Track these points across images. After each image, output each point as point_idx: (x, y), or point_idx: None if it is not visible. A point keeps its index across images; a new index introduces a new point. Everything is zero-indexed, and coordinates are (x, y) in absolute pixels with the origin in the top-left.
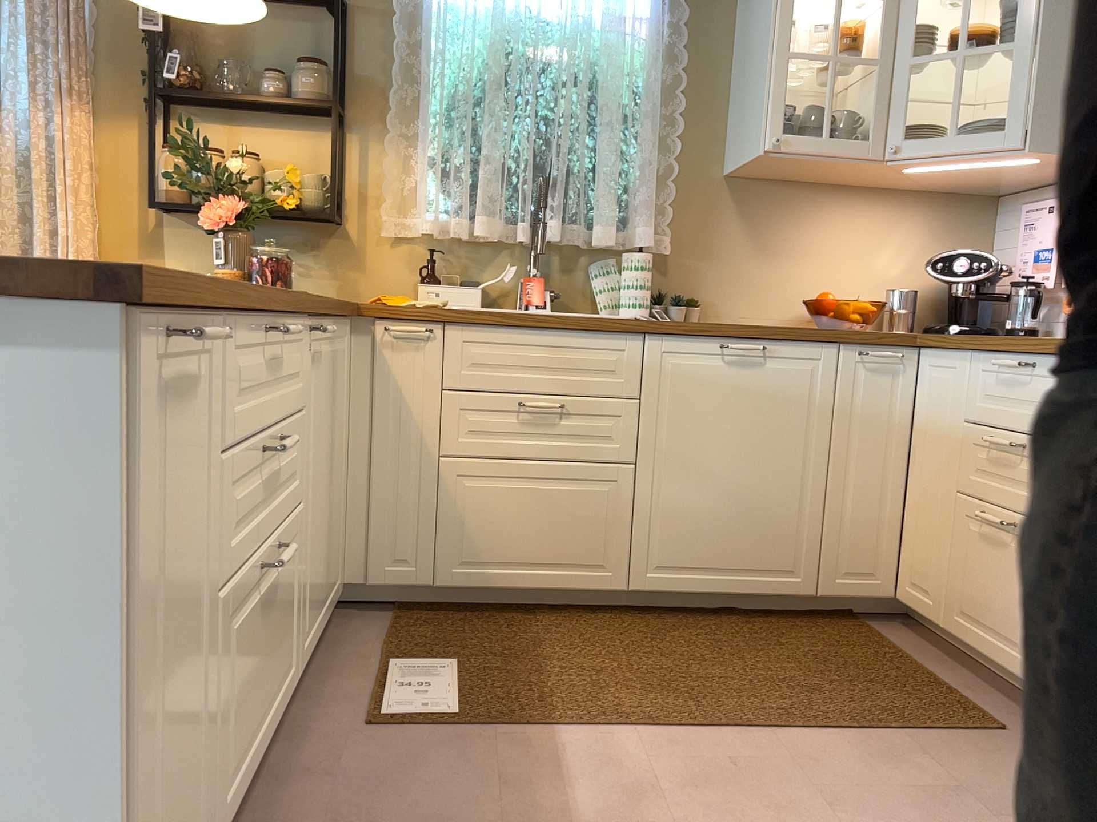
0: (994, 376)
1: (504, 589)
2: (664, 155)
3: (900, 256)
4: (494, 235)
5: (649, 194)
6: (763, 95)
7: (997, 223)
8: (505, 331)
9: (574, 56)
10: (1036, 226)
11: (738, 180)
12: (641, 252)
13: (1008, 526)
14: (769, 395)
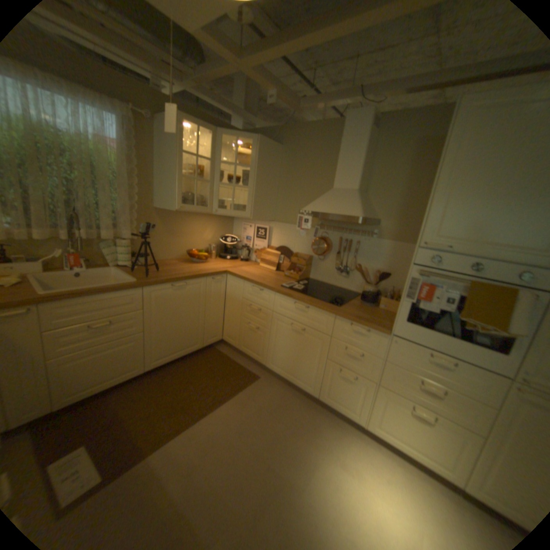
0: (251, 288)
1: (93, 396)
2: (129, 201)
3: (210, 233)
4: (46, 240)
5: (124, 217)
6: (172, 189)
7: (233, 222)
8: (77, 301)
9: (79, 155)
10: (246, 229)
11: (158, 210)
12: (122, 238)
13: (257, 328)
14: (187, 297)
